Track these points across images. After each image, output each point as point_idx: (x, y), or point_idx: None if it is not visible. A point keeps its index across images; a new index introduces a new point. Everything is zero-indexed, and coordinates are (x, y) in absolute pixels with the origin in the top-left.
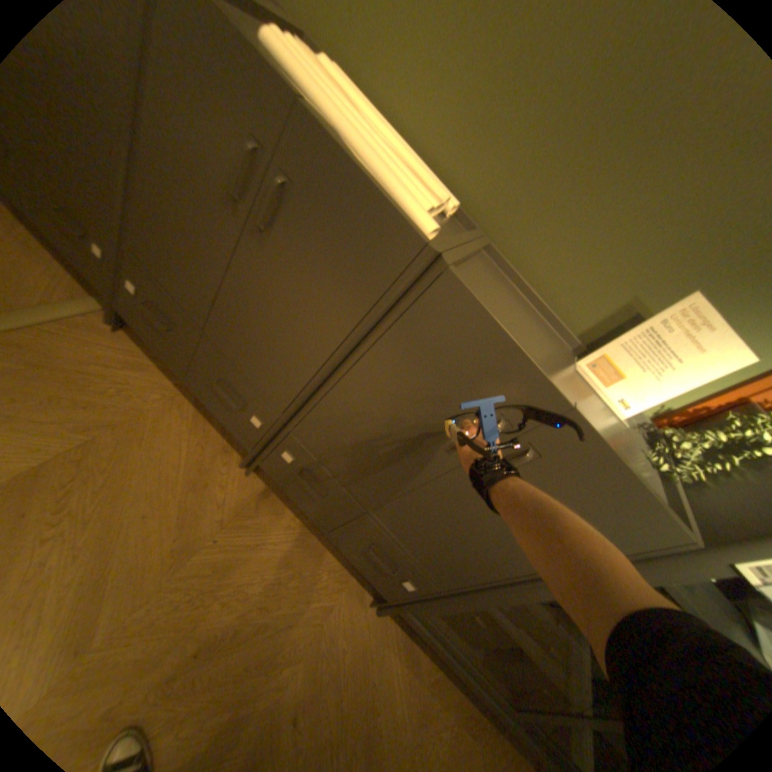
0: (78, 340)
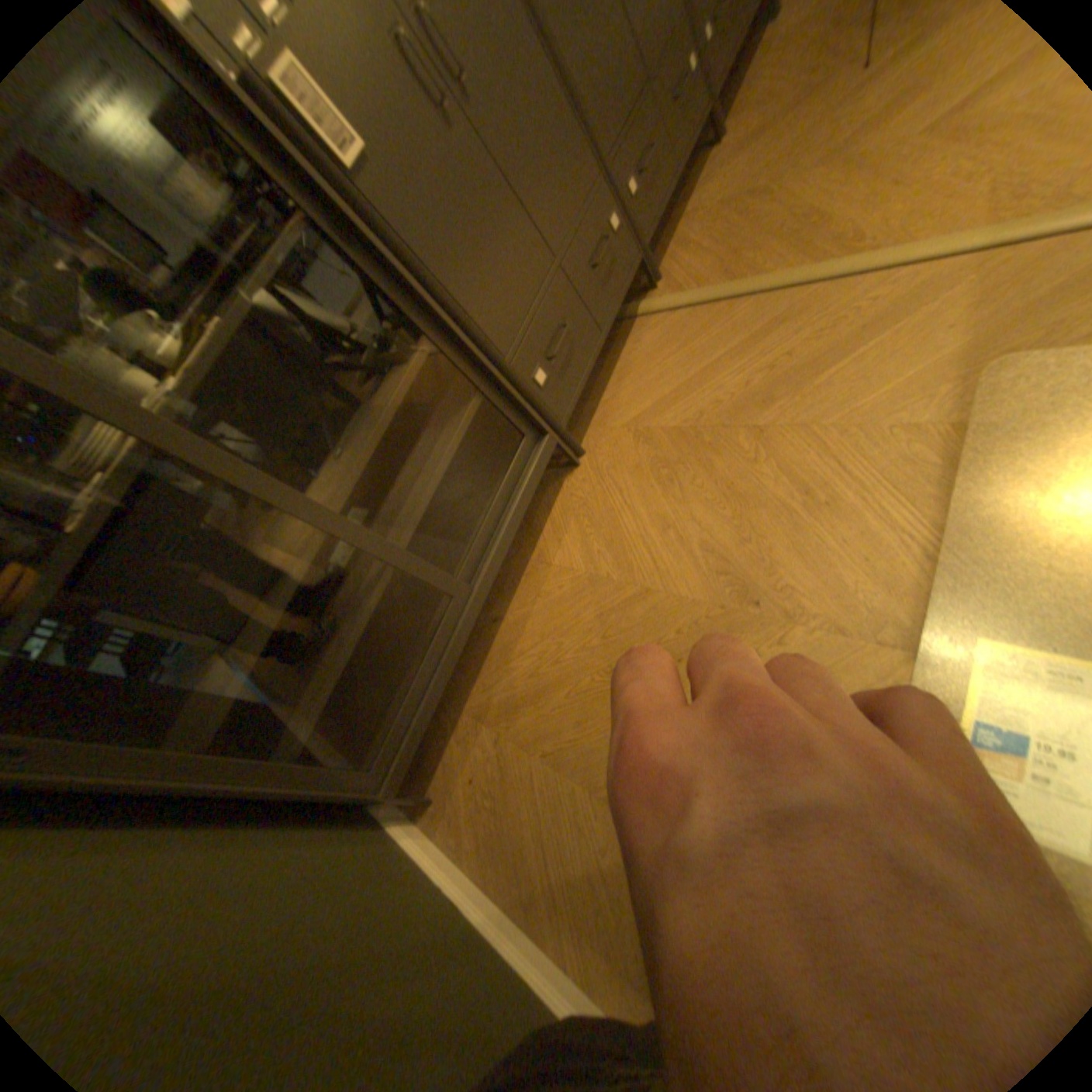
0: (690, 270)
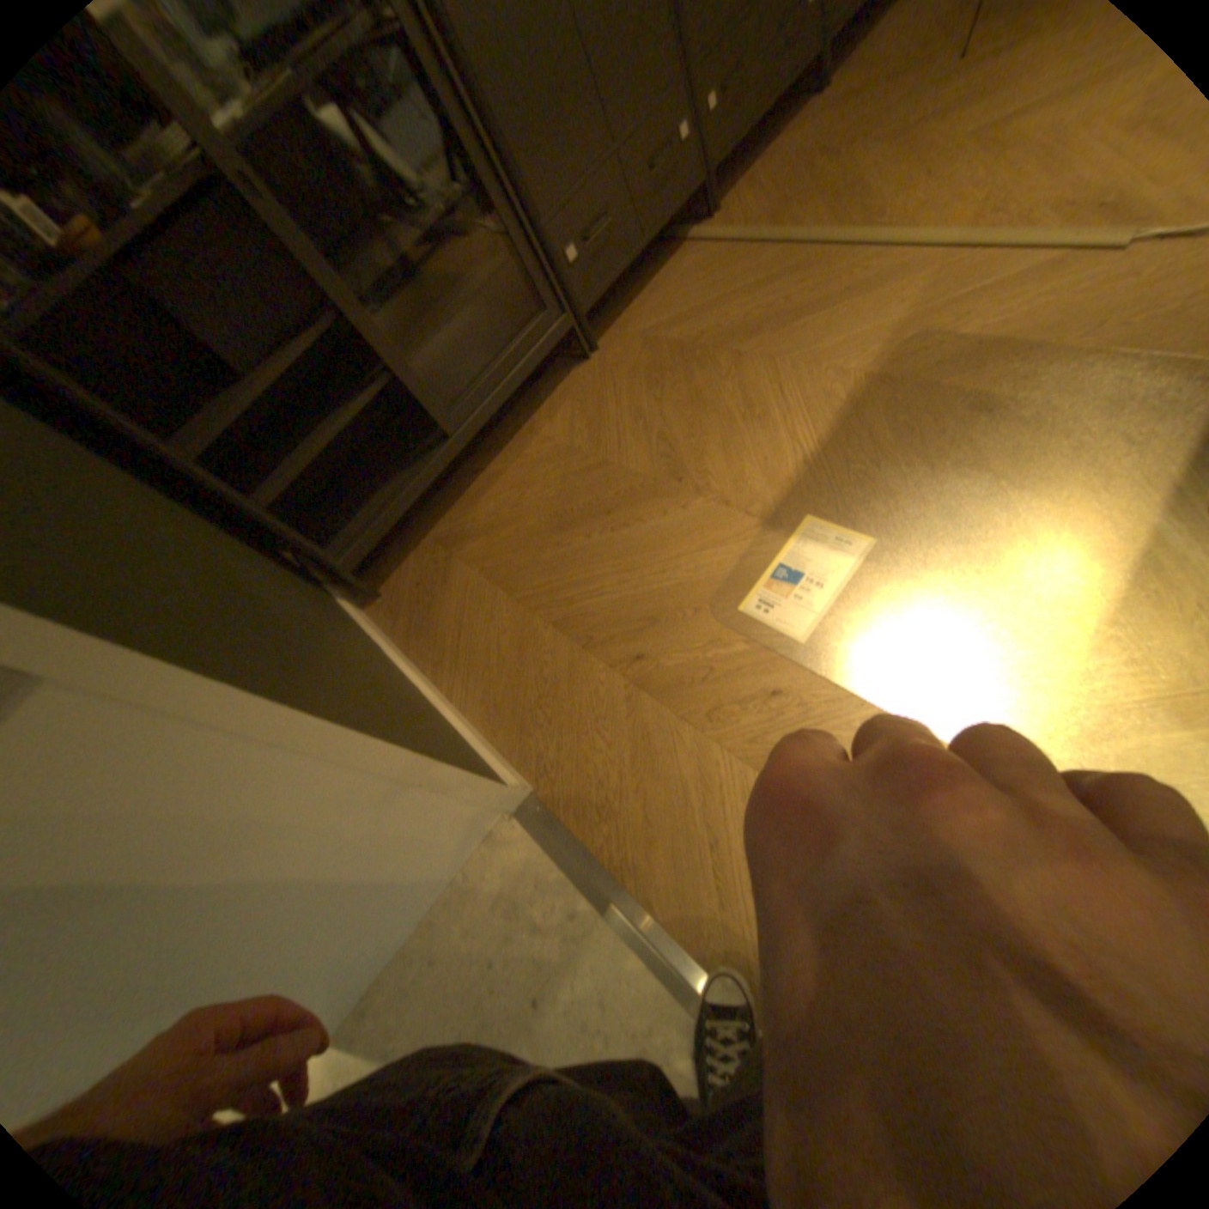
0: (746, 208)
